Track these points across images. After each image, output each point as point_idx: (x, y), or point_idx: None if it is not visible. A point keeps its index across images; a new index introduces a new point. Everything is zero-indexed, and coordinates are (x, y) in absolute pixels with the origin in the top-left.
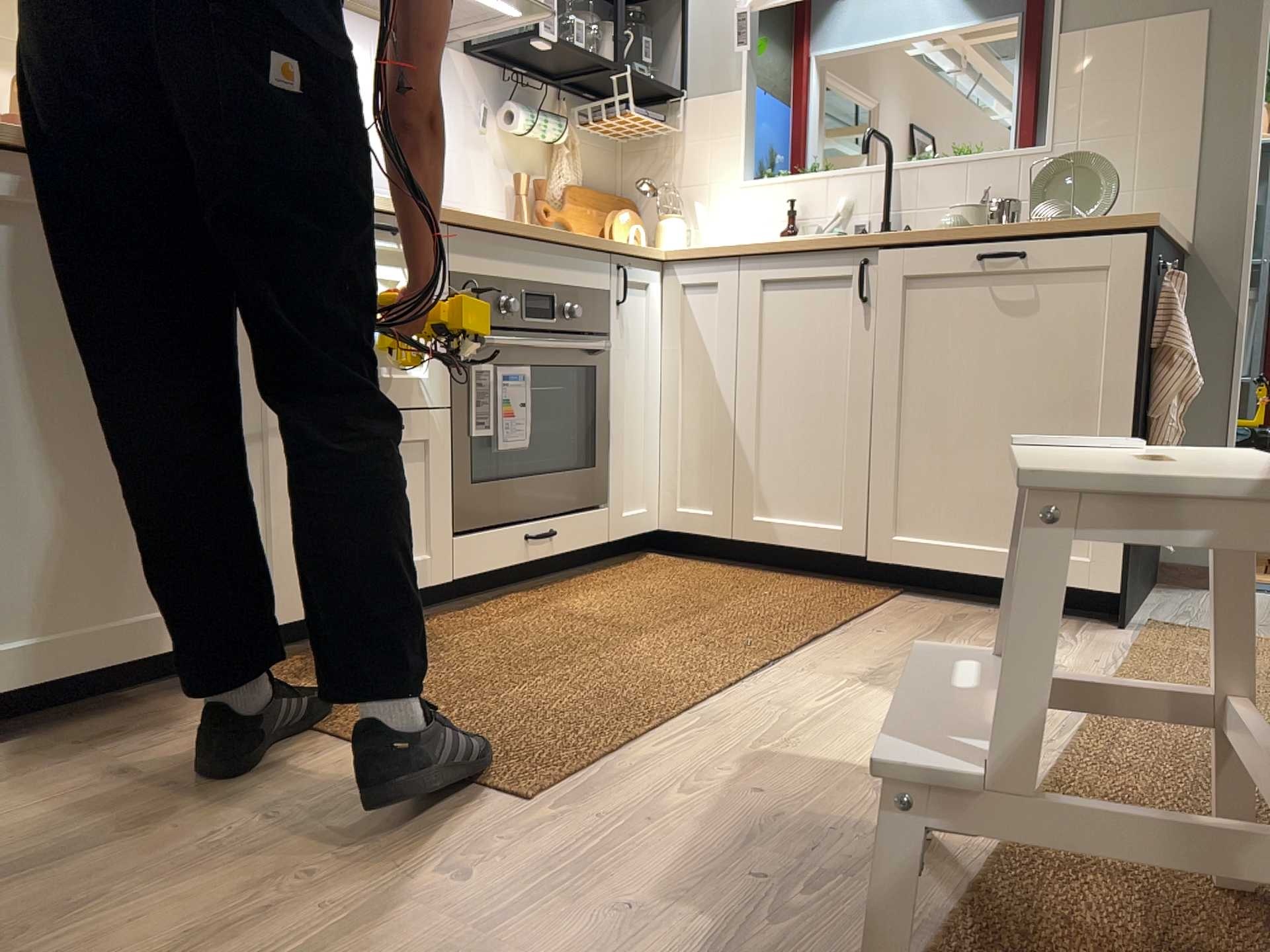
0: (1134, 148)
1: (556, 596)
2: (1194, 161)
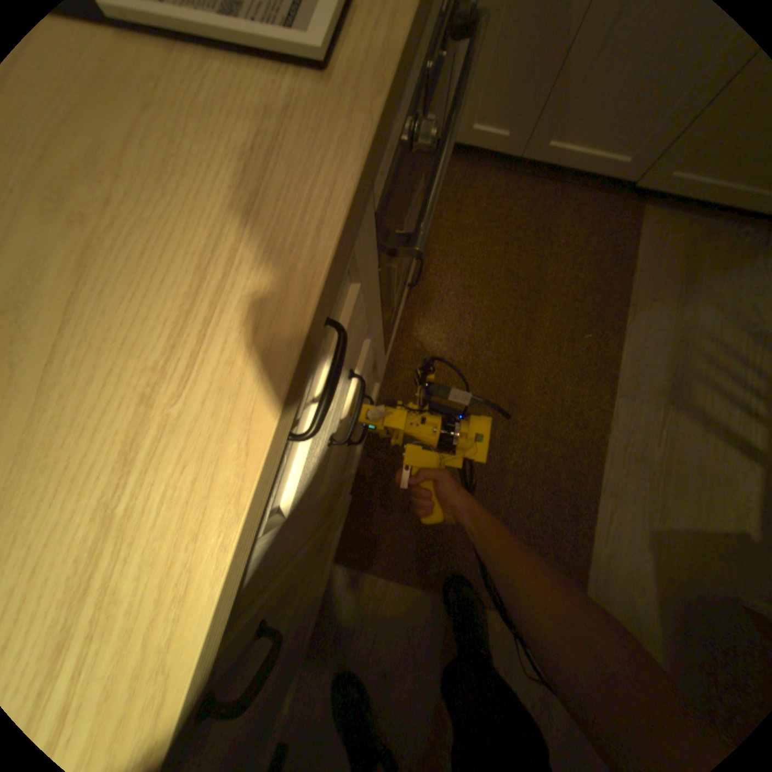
0: None
1: (428, 309)
2: None
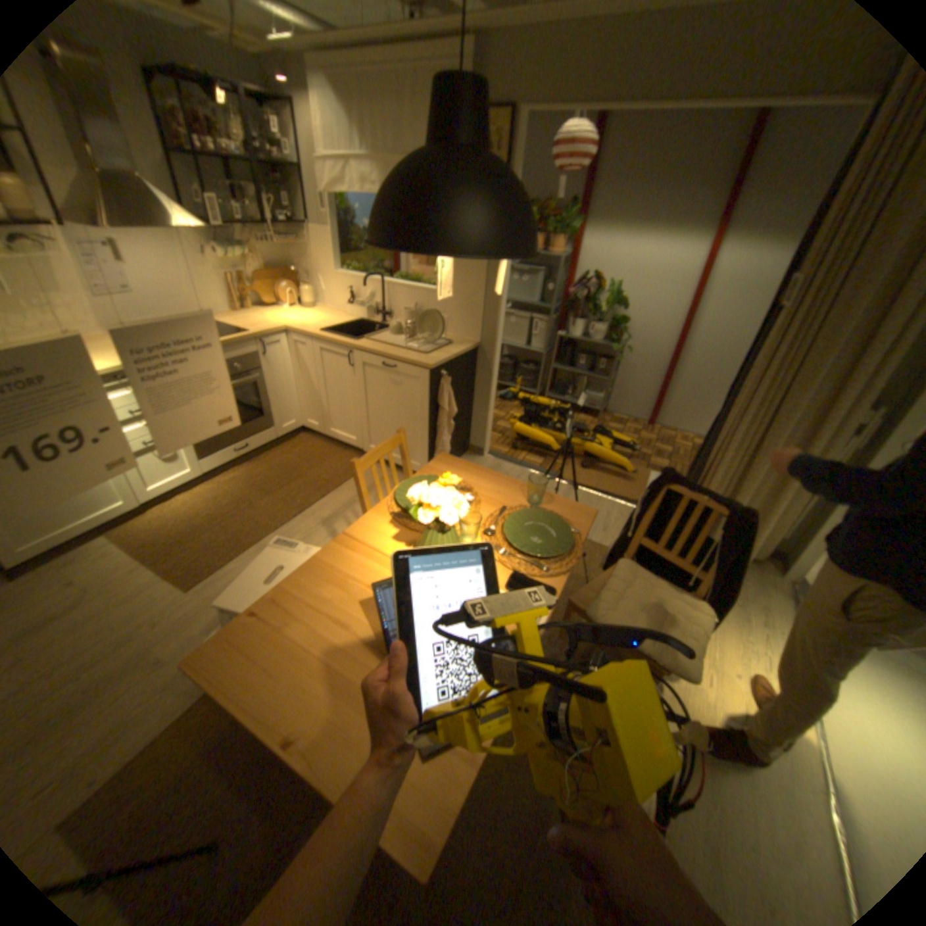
0: (465, 299)
1: (248, 470)
2: (483, 310)
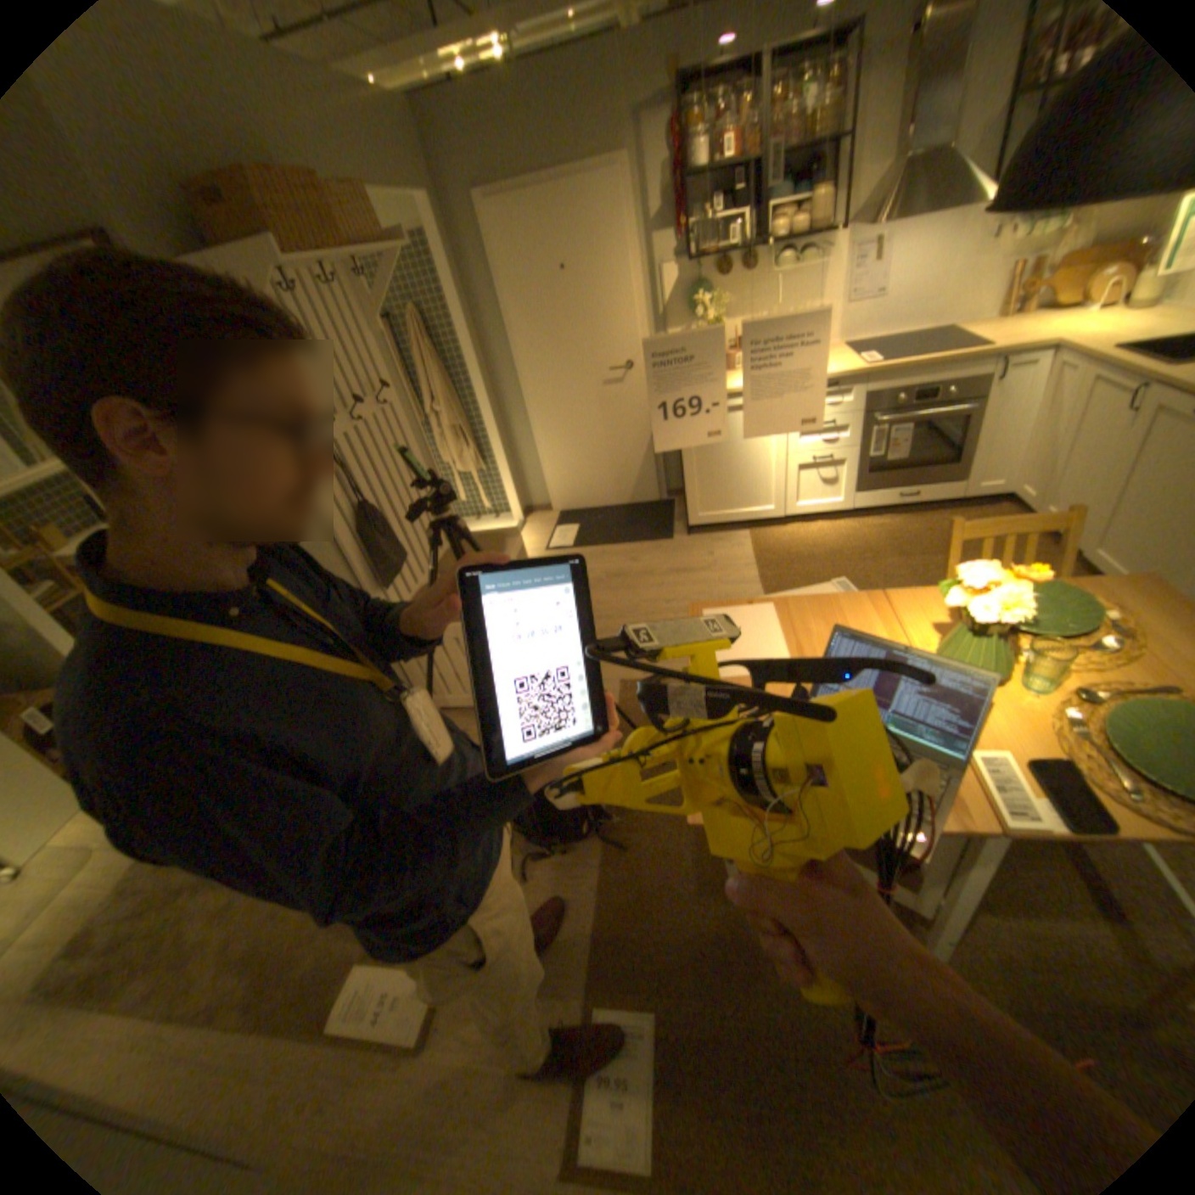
0: None
1: (904, 523)
2: None
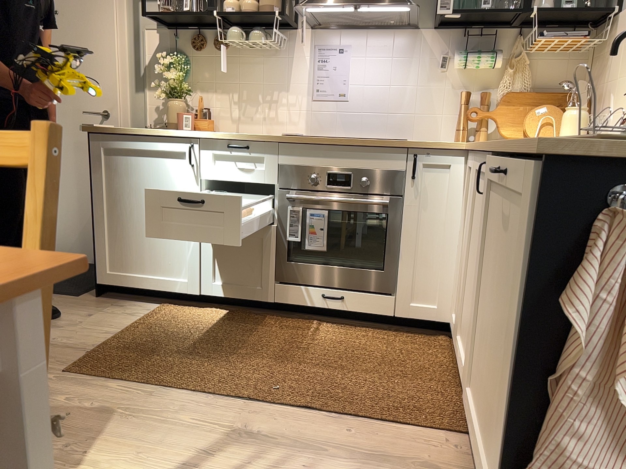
0: None
1: (321, 331)
2: None
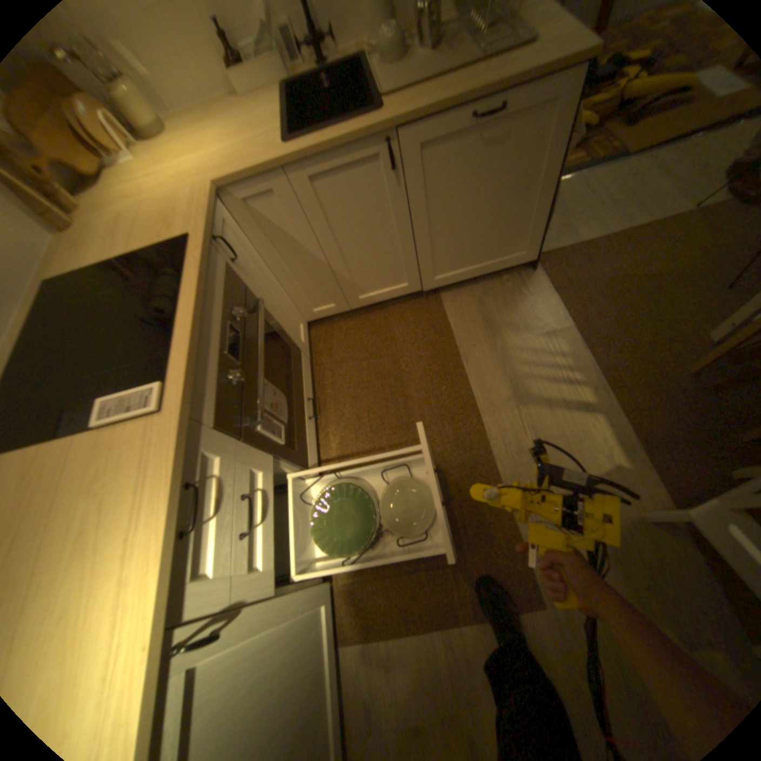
0: None
1: (336, 424)
2: None
